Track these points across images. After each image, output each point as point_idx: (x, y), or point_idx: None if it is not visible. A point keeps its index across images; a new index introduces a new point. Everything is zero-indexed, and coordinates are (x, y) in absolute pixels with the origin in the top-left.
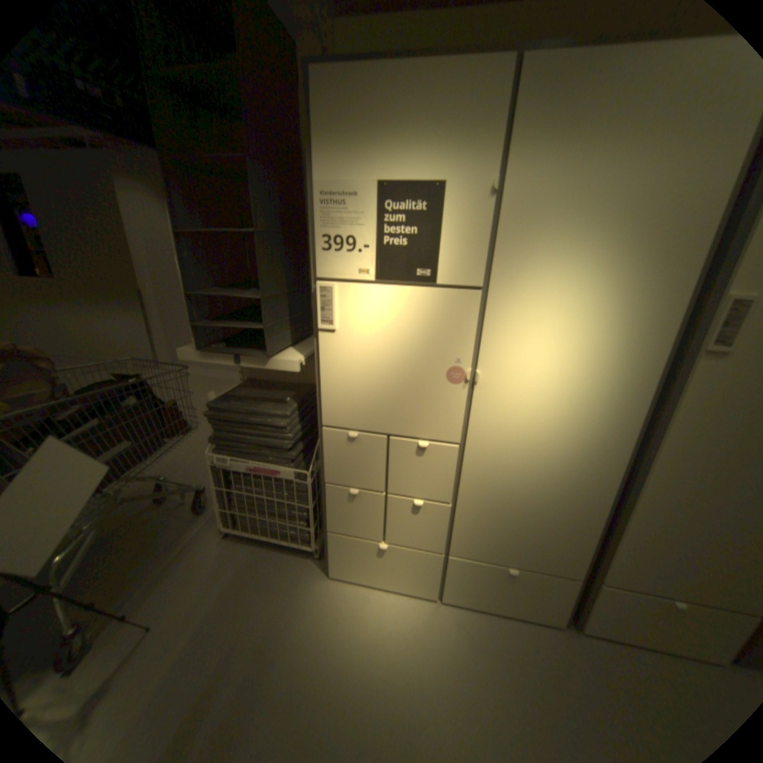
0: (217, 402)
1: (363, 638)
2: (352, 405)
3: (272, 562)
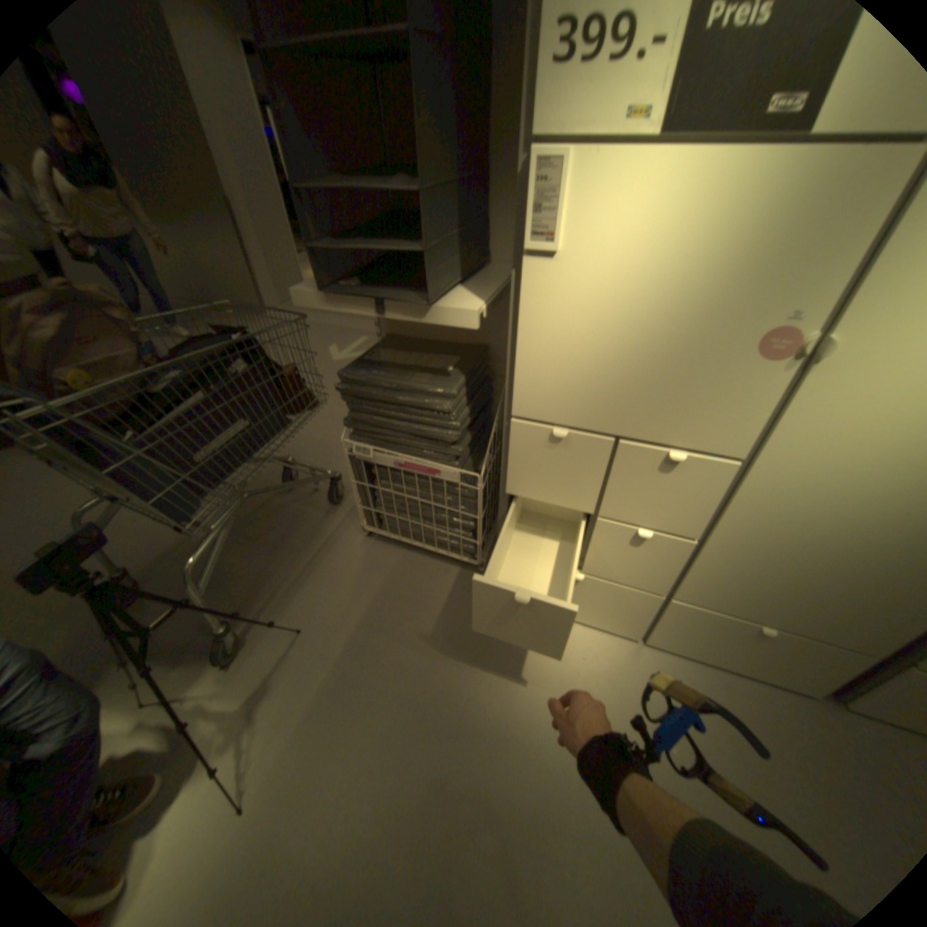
0: (351, 372)
1: (544, 673)
2: (564, 389)
3: (428, 570)
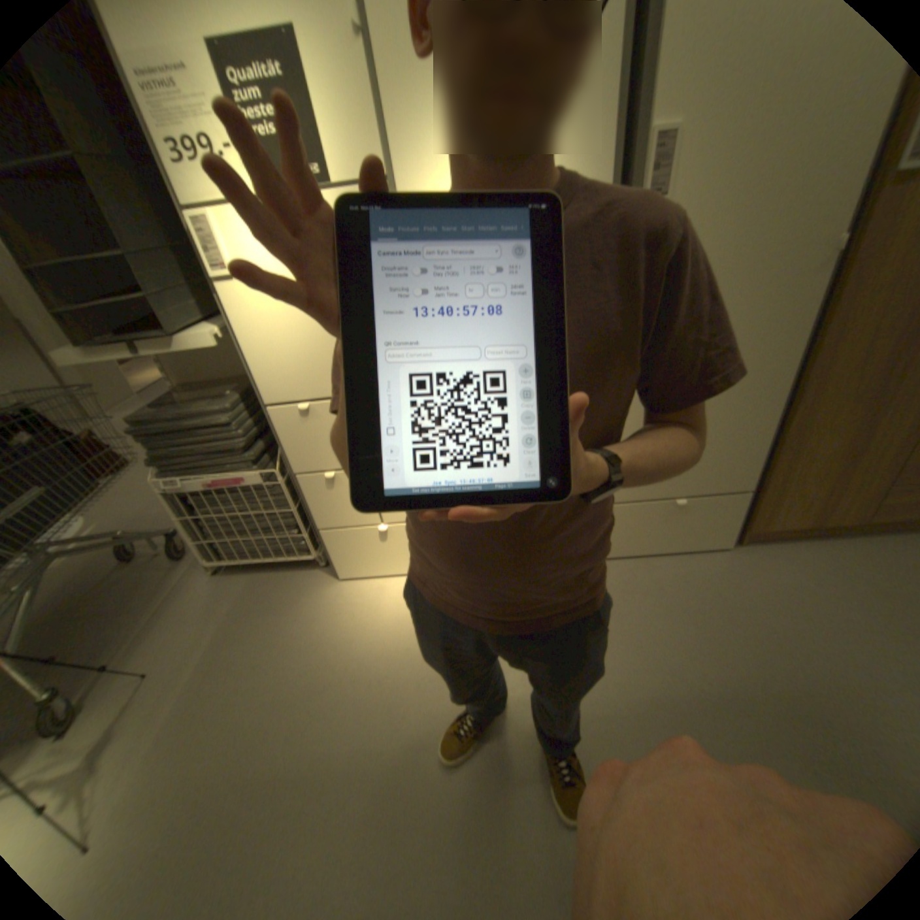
0: (137, 416)
1: (384, 621)
2: (290, 371)
3: (275, 582)
